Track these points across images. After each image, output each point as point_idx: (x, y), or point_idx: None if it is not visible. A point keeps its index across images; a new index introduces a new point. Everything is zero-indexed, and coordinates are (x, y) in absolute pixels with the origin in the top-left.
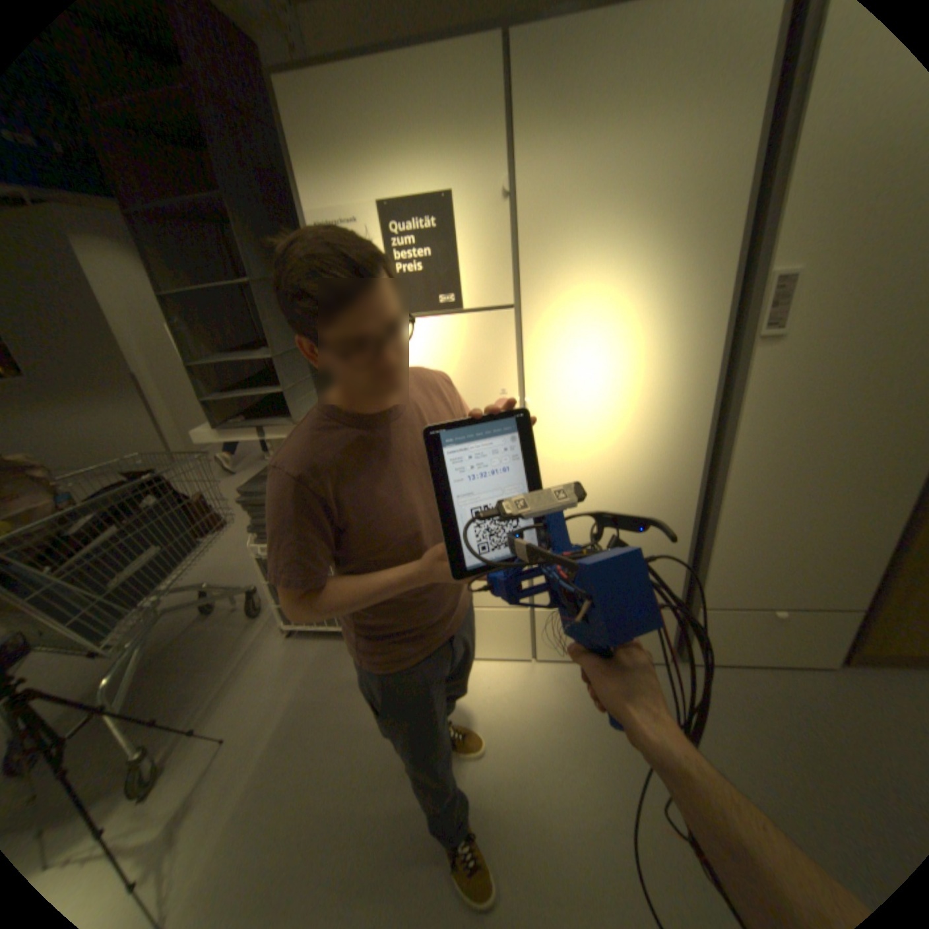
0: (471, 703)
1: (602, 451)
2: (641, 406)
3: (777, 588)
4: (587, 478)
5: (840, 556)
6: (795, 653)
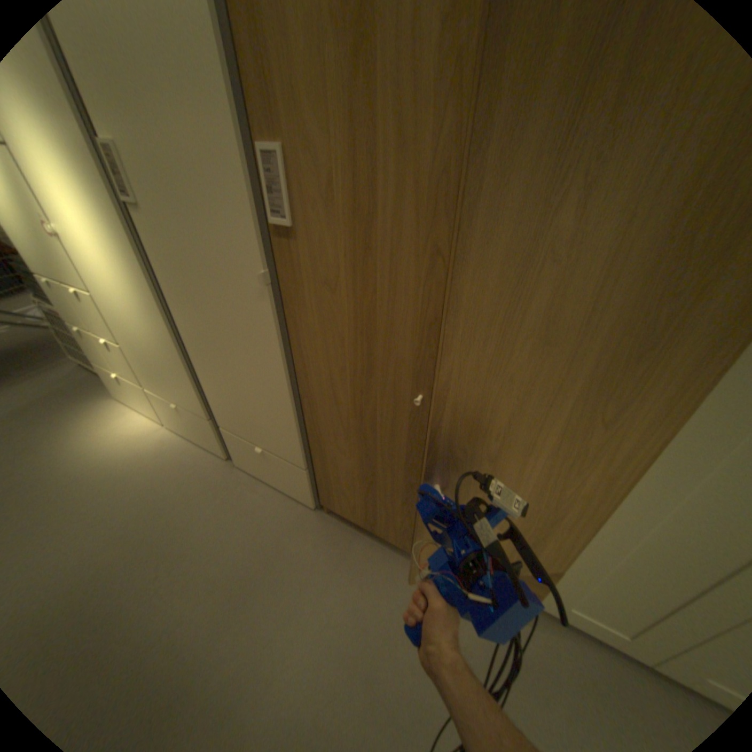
0: (111, 432)
1: (109, 279)
2: (106, 247)
3: (248, 427)
4: (114, 298)
5: (269, 416)
6: (284, 483)
